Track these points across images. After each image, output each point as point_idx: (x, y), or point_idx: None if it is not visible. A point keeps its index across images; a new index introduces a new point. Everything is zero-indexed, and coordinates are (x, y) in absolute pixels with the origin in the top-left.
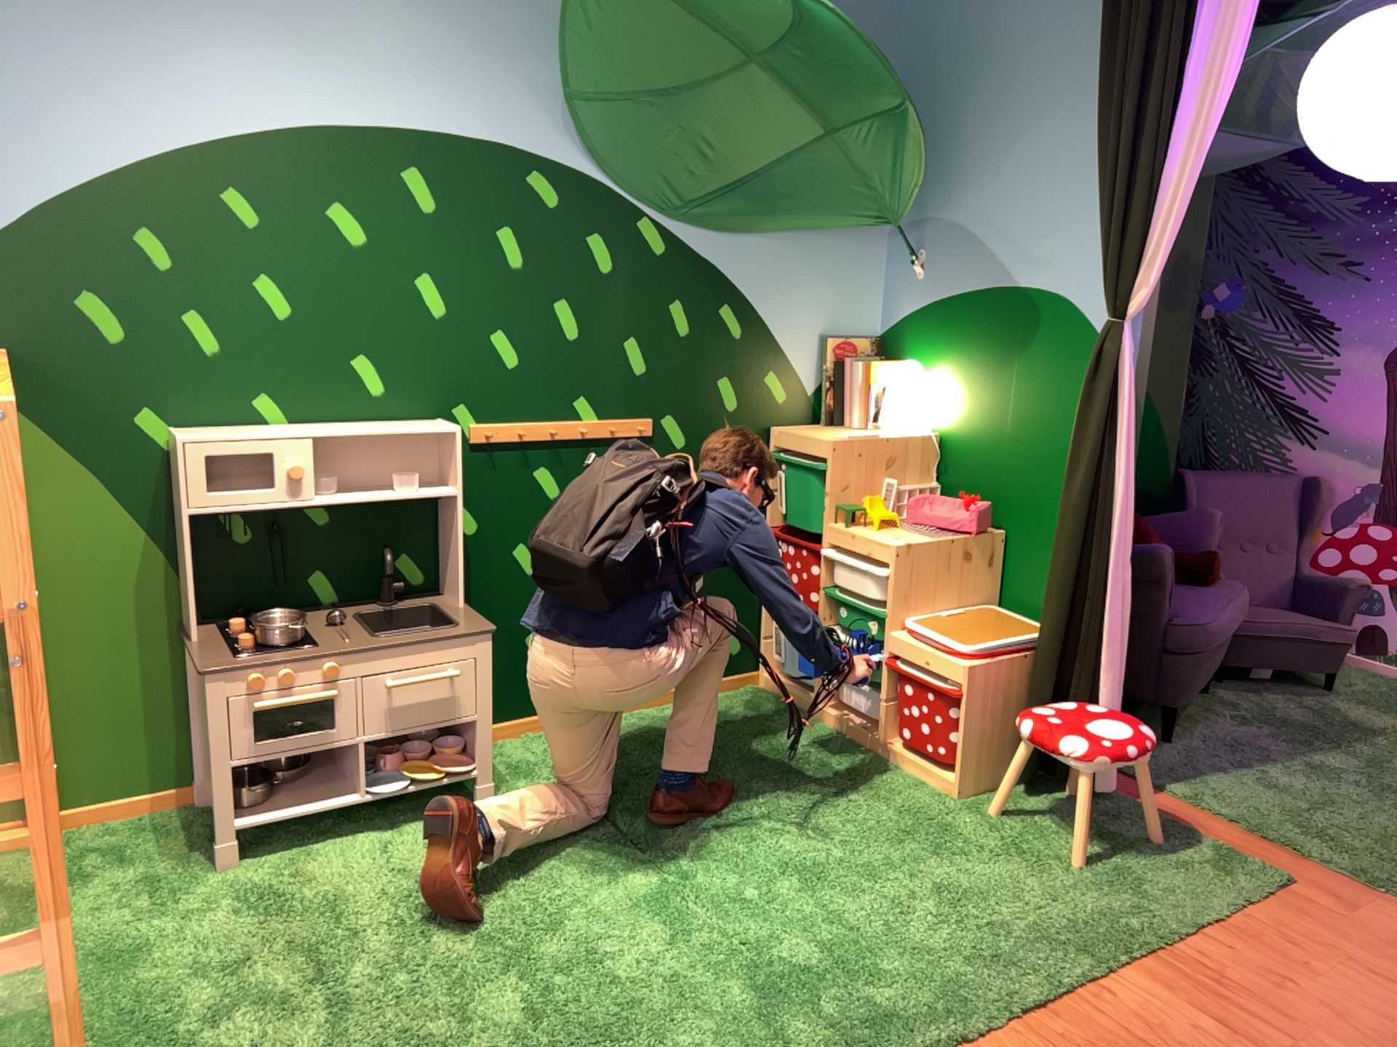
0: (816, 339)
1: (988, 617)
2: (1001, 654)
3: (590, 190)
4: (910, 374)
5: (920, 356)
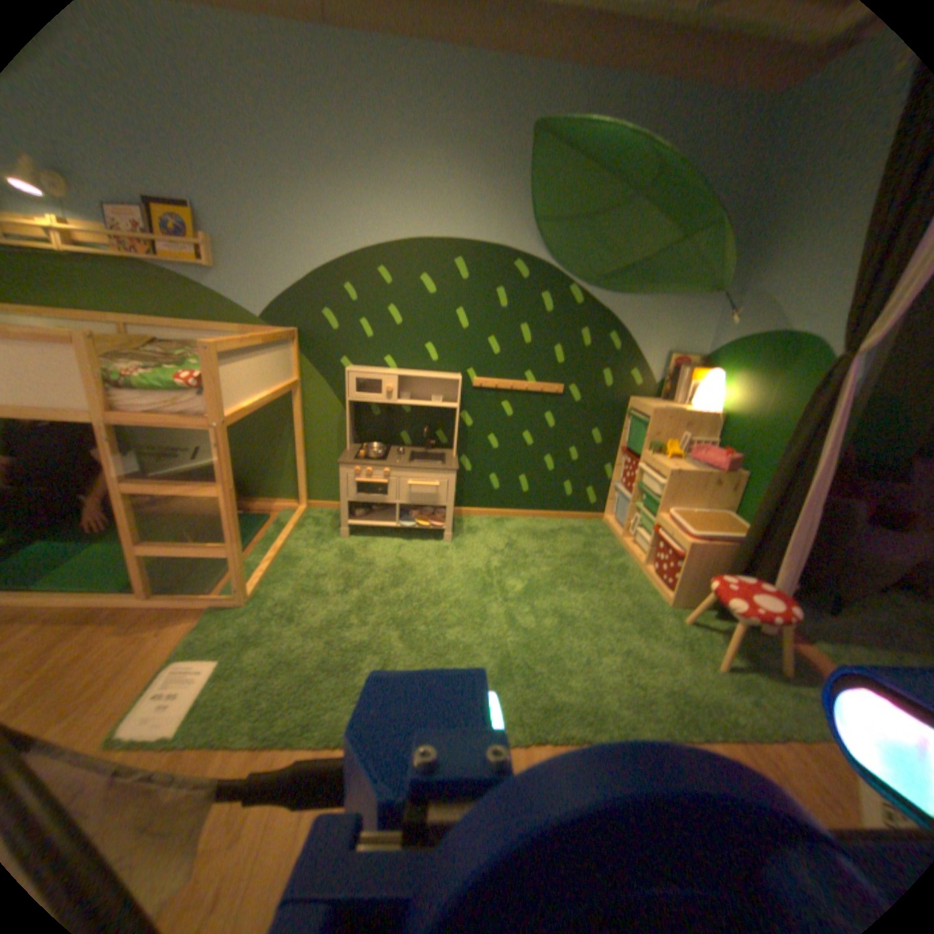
0: (666, 350)
1: (723, 517)
2: (718, 541)
3: (543, 263)
4: (715, 374)
5: (726, 365)
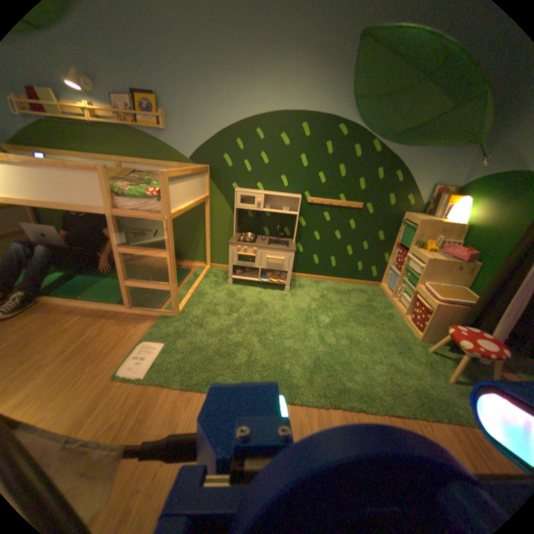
0: (432, 183)
1: (460, 291)
2: (456, 305)
3: (357, 126)
4: (465, 200)
5: (474, 194)
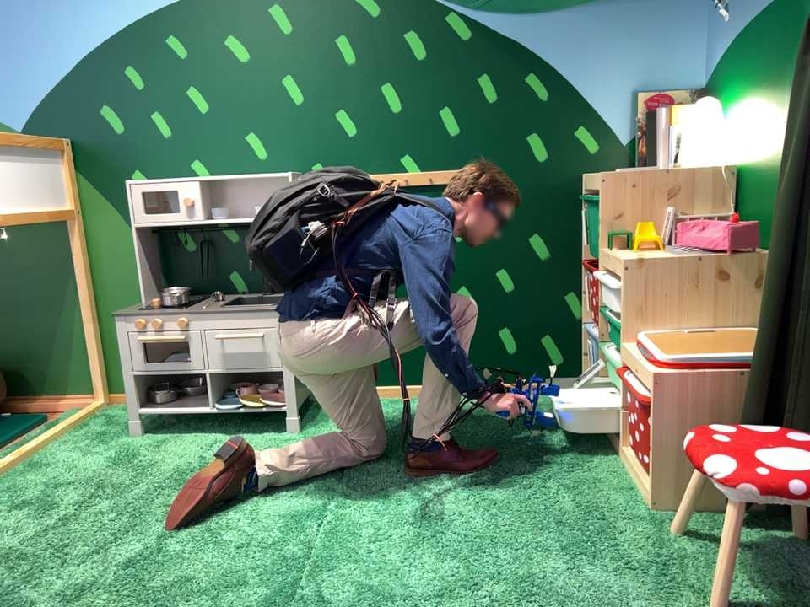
0: (625, 92)
1: (737, 338)
2: (710, 371)
3: None
4: (700, 106)
5: (722, 90)
